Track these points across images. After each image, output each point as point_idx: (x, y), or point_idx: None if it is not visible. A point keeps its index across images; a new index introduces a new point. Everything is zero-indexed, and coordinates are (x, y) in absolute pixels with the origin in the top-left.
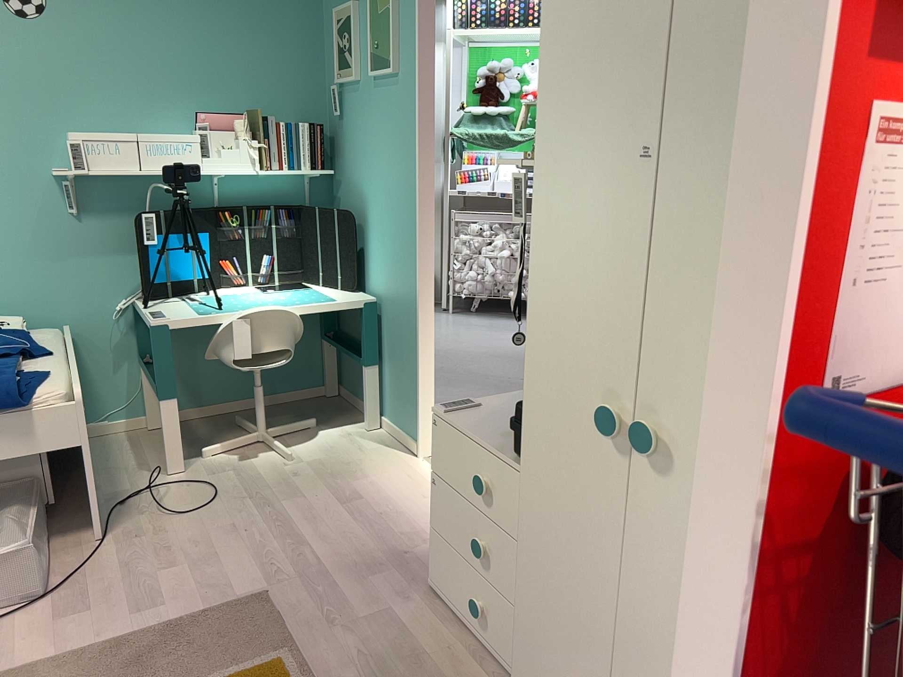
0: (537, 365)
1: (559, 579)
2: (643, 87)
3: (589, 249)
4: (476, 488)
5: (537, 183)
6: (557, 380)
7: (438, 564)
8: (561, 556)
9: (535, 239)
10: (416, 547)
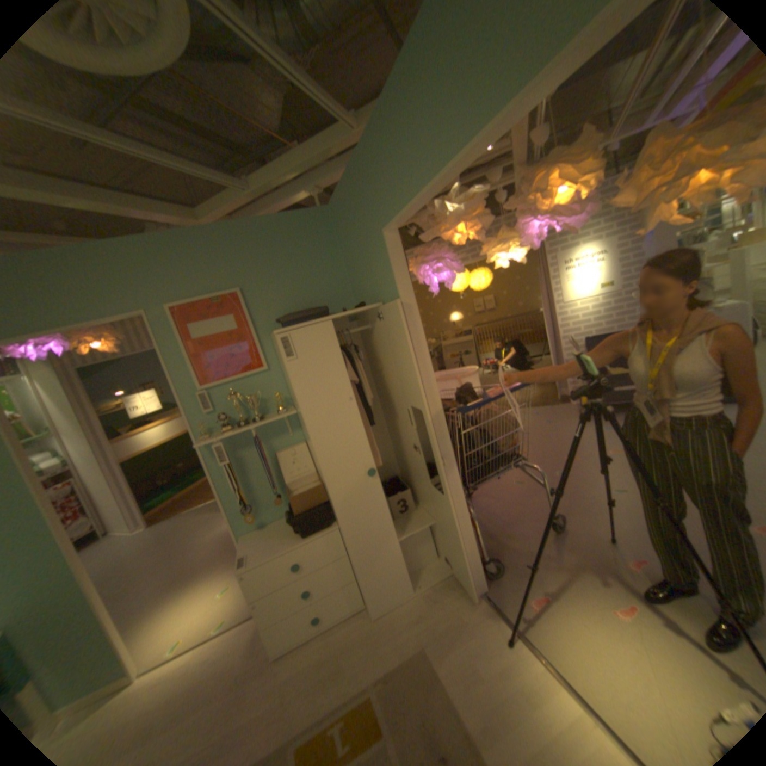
0: (326, 486)
1: (369, 539)
2: (343, 386)
3: (341, 434)
4: (293, 571)
5: (308, 427)
6: (343, 480)
7: (274, 642)
8: (367, 531)
9: (314, 444)
10: (232, 674)
